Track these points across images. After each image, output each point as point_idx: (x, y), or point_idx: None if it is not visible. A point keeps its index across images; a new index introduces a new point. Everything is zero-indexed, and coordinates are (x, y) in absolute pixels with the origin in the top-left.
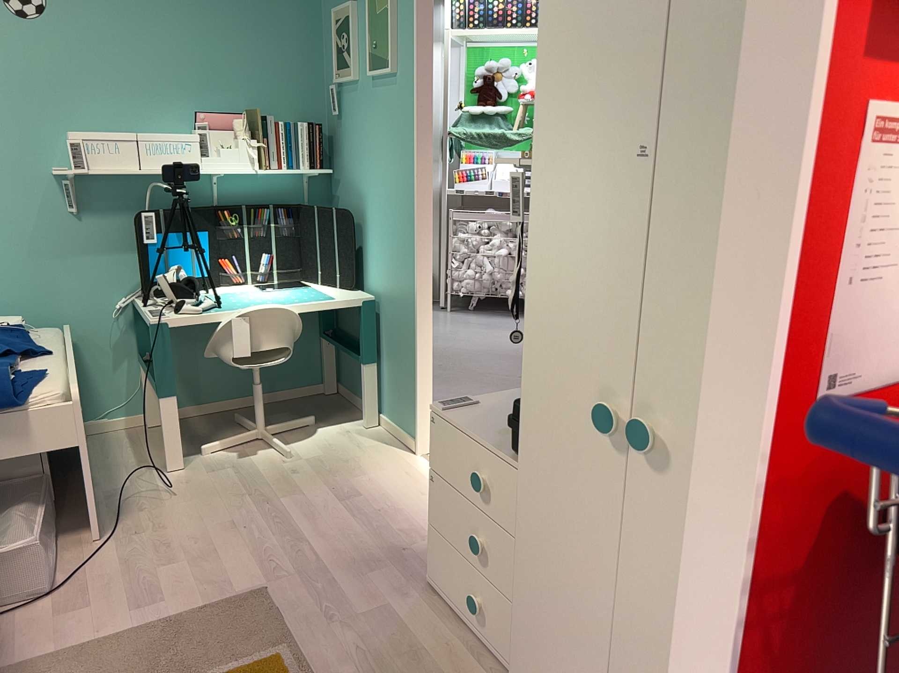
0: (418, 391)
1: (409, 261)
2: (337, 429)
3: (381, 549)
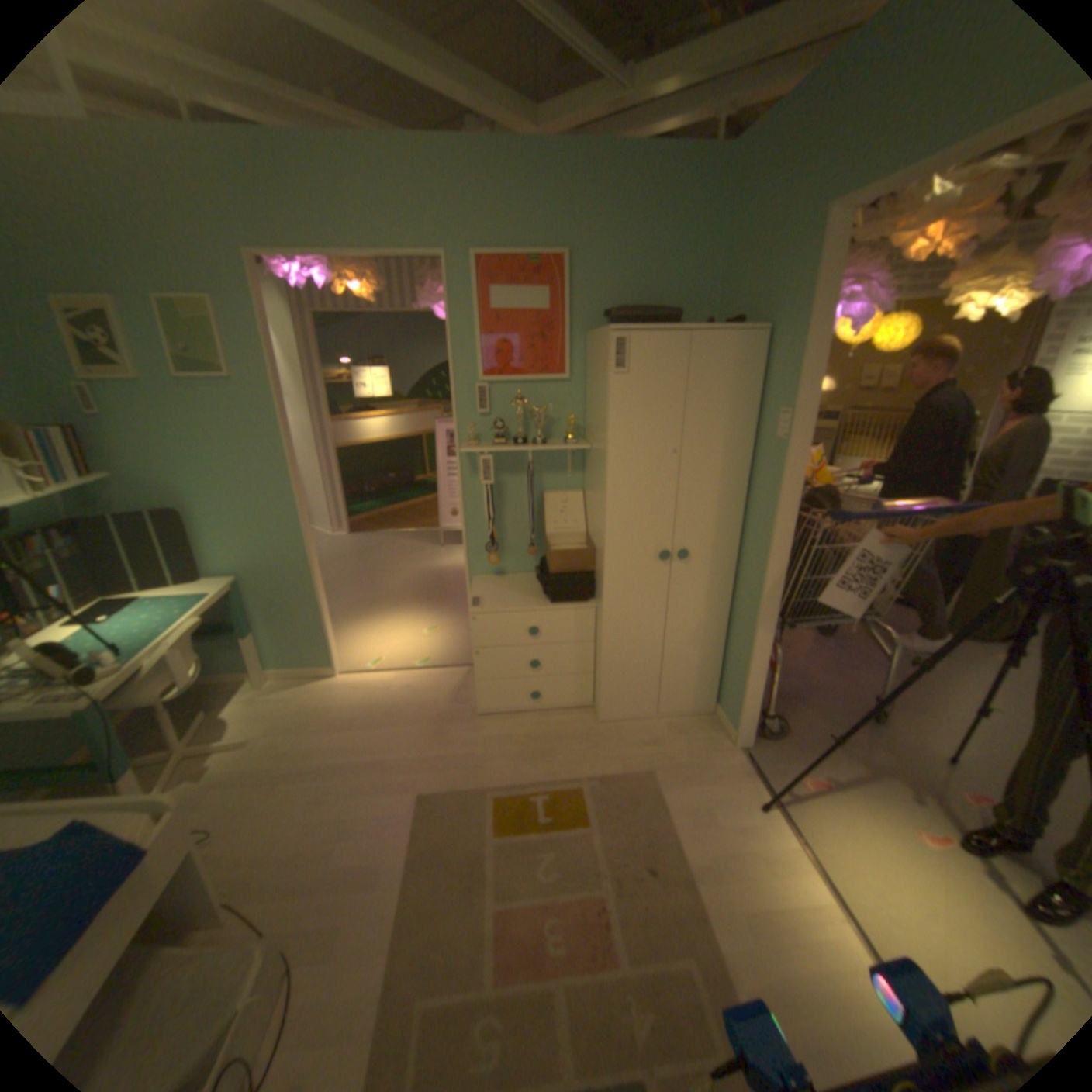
0: (326, 630)
1: (290, 537)
2: (234, 706)
3: (426, 726)
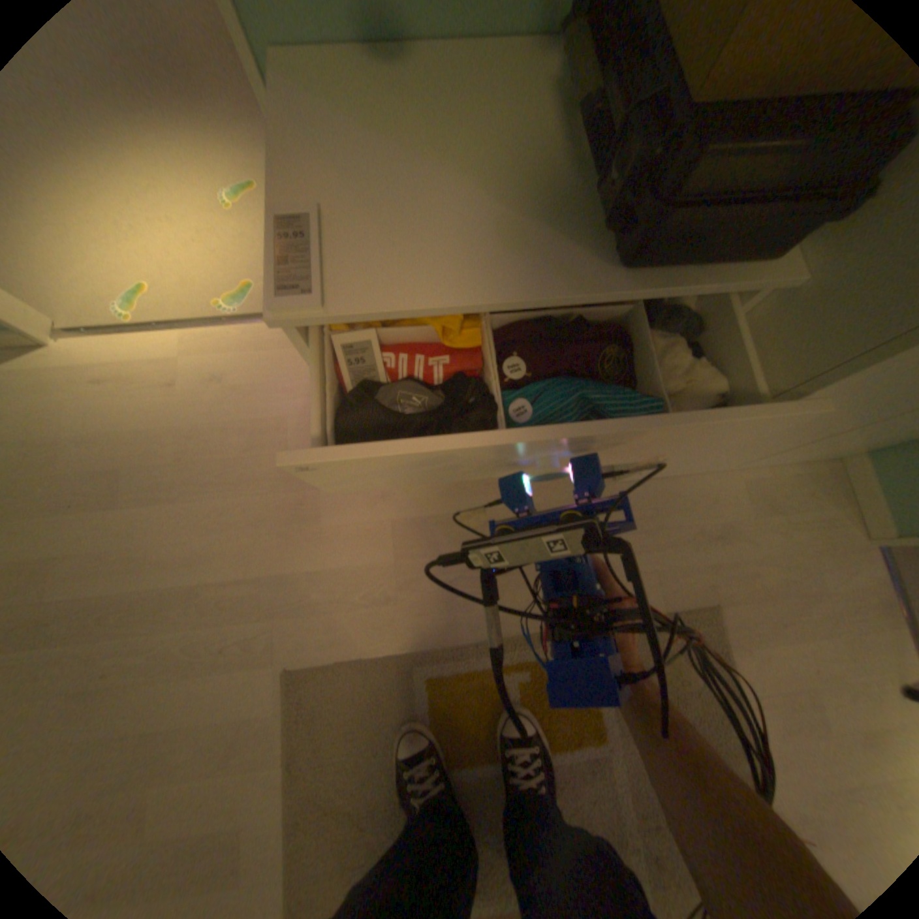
0: None
1: None
2: None
3: (273, 487)
